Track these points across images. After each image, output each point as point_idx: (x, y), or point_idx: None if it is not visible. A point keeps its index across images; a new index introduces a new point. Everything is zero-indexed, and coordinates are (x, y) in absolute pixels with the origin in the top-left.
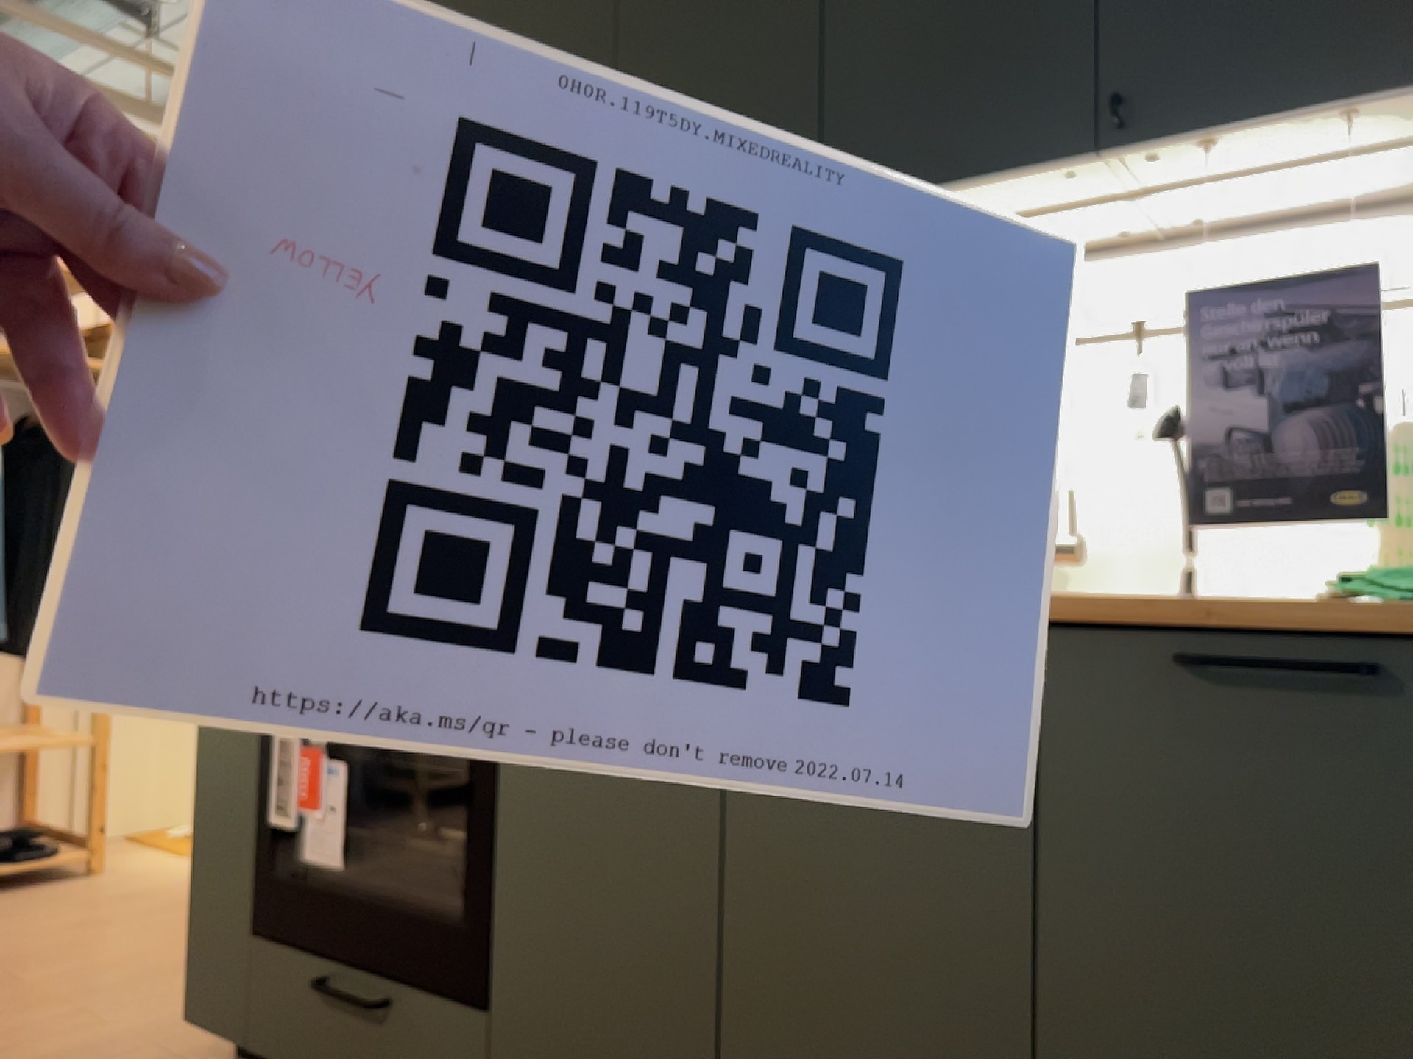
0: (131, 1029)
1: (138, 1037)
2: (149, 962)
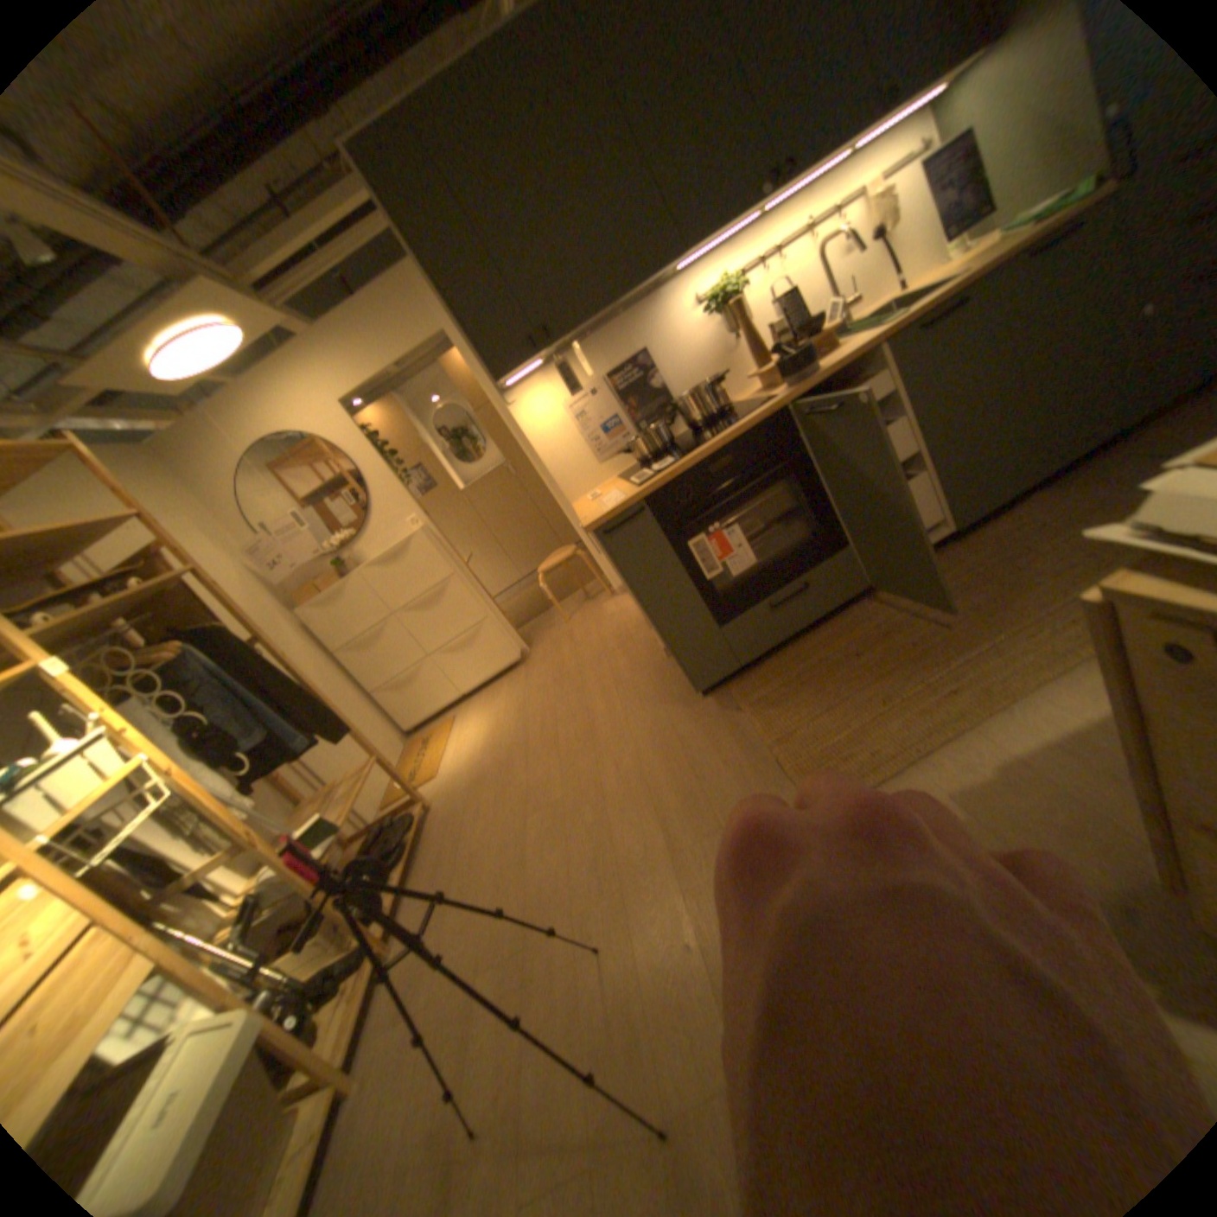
0: (645, 738)
1: (656, 733)
2: (572, 751)
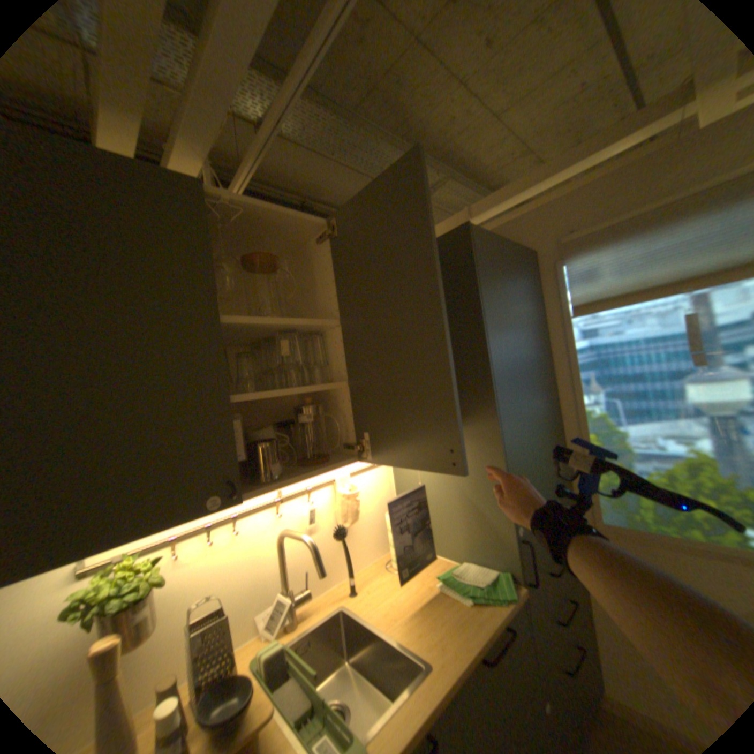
0: None
1: None
2: None
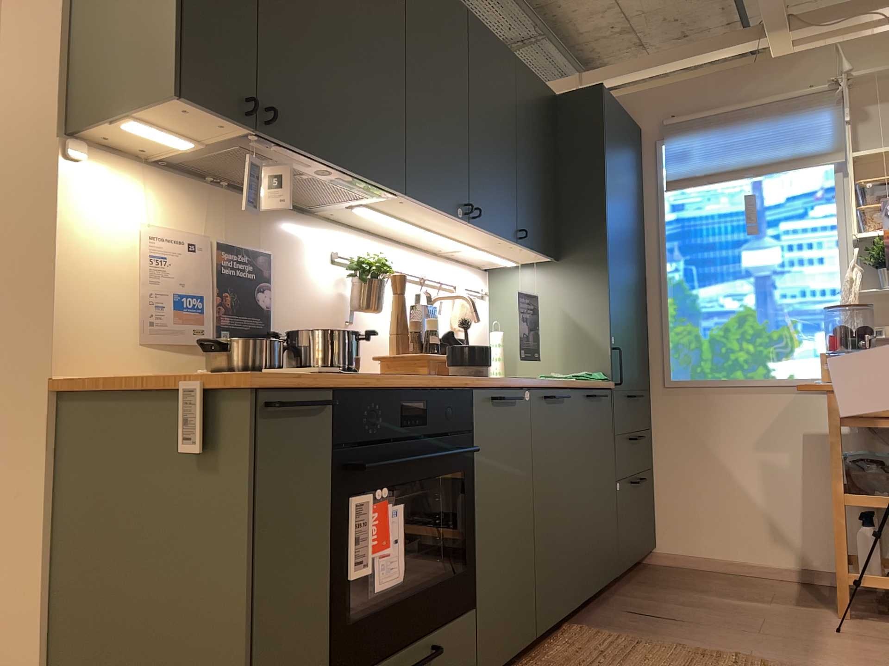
0: None
1: None
2: None
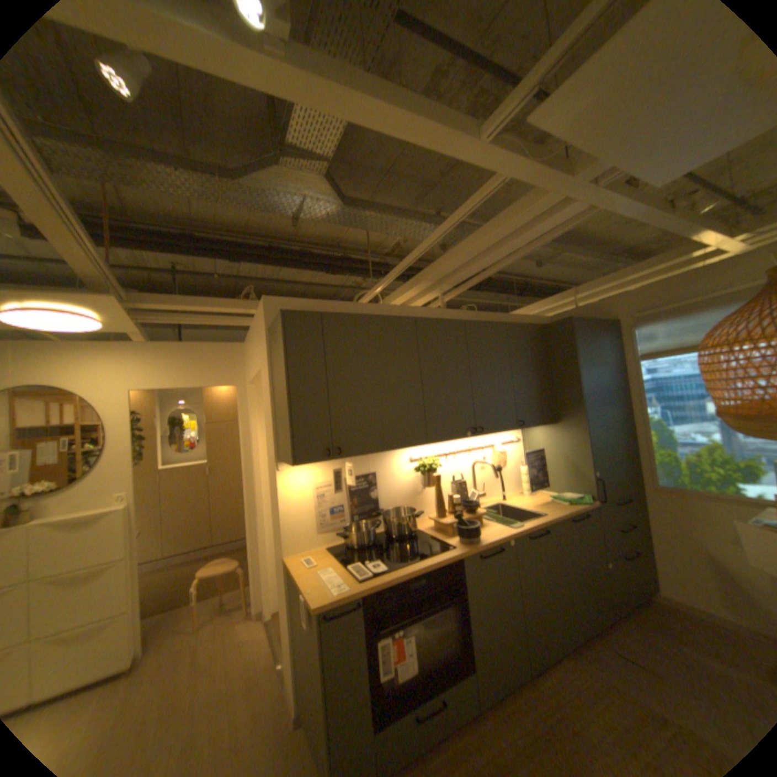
0: None
1: None
2: None
